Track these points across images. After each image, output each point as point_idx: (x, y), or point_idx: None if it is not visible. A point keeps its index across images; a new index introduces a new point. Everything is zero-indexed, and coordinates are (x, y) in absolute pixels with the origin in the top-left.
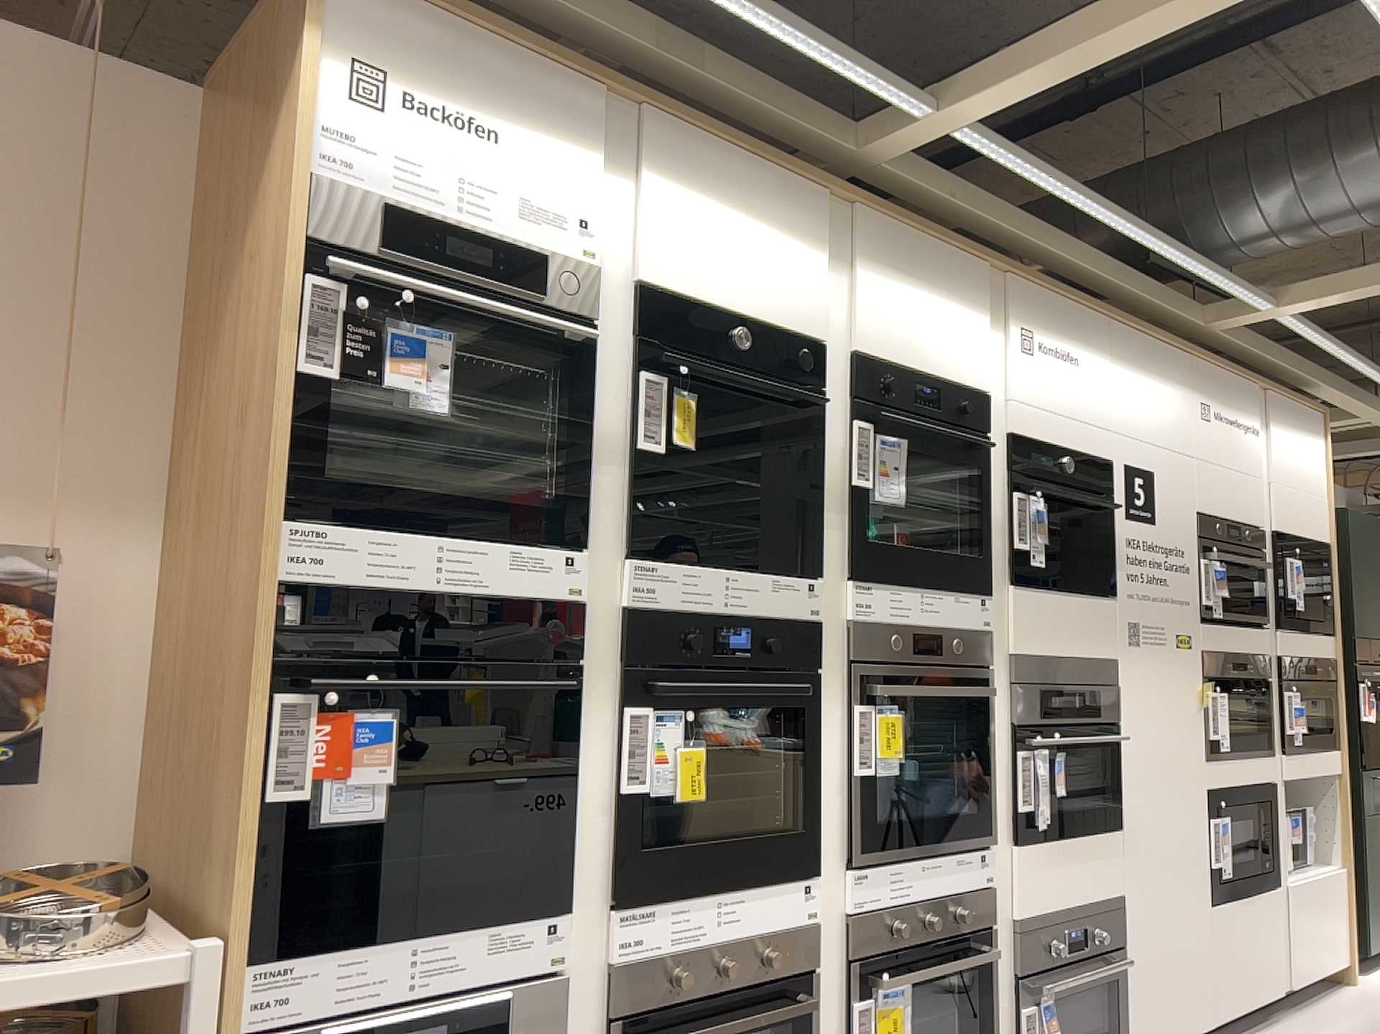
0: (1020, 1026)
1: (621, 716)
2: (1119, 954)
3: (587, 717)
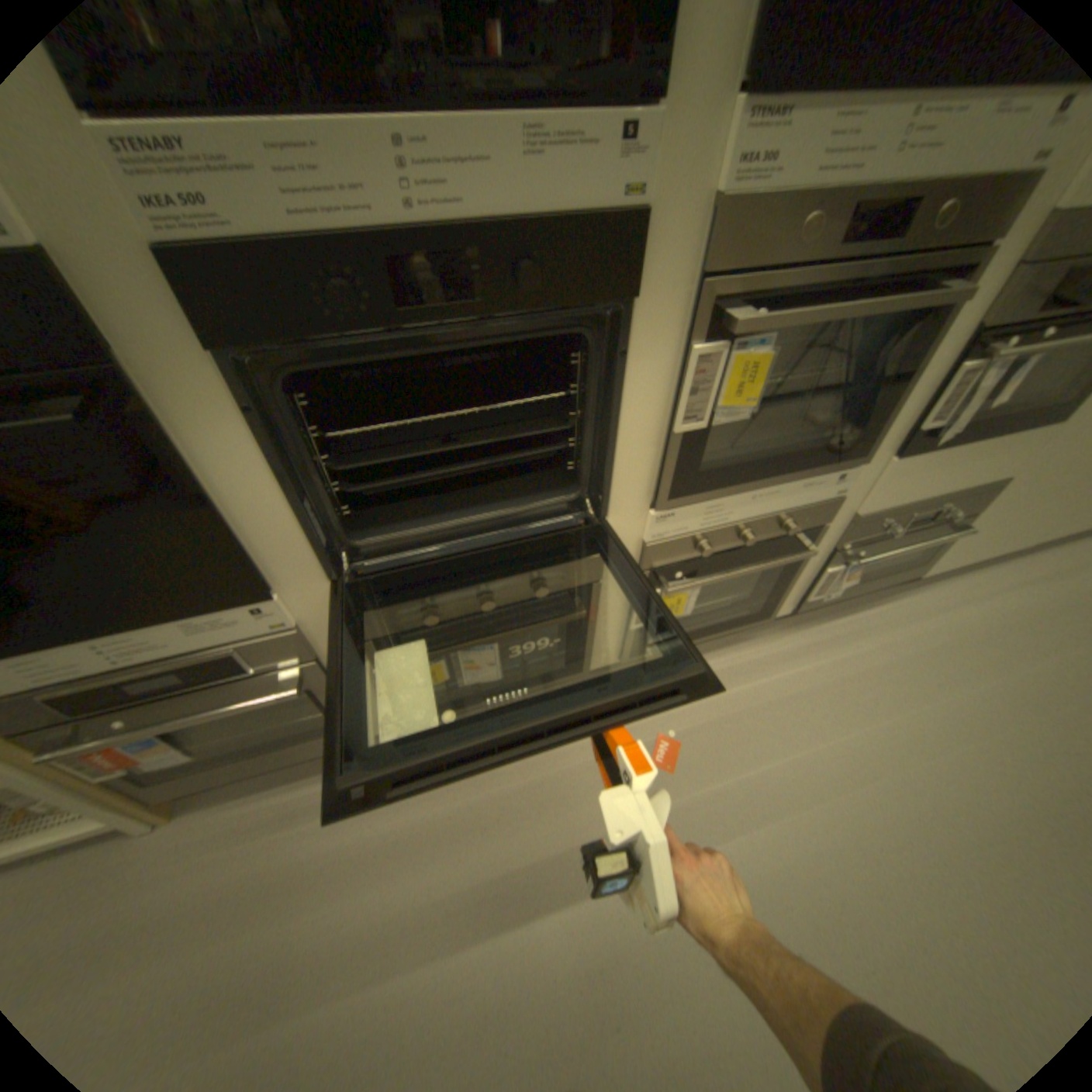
0: (830, 582)
1: (241, 429)
2: (978, 528)
3: (181, 436)
